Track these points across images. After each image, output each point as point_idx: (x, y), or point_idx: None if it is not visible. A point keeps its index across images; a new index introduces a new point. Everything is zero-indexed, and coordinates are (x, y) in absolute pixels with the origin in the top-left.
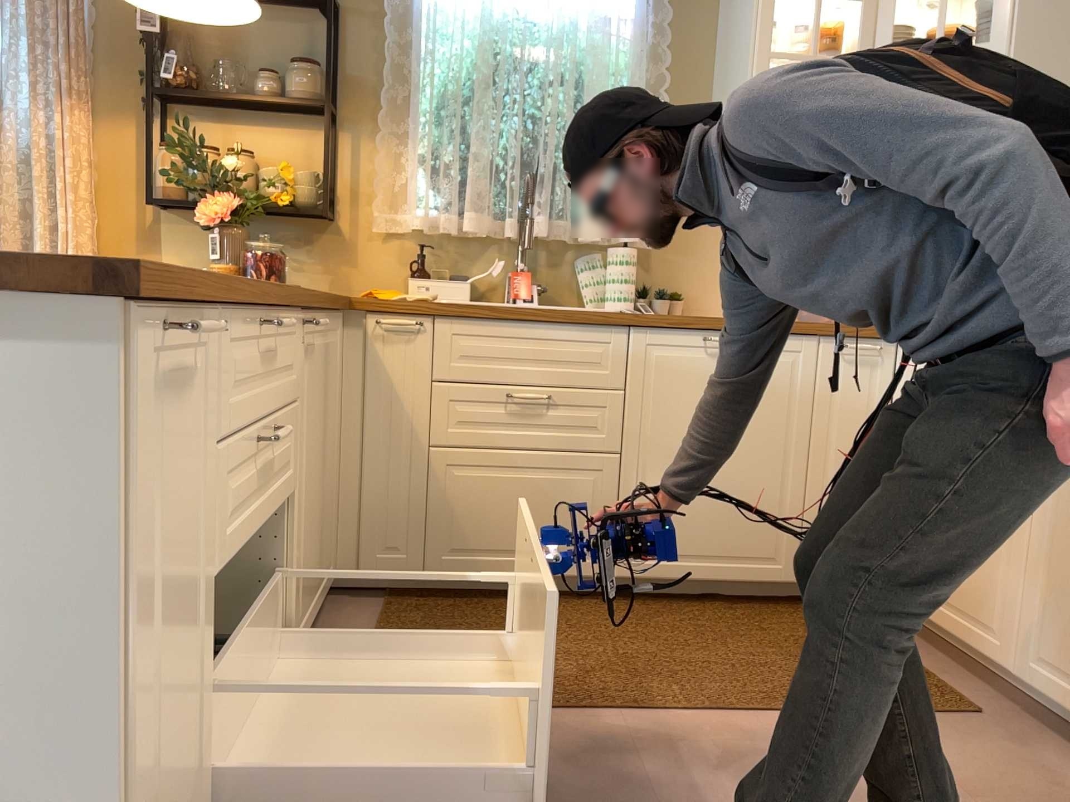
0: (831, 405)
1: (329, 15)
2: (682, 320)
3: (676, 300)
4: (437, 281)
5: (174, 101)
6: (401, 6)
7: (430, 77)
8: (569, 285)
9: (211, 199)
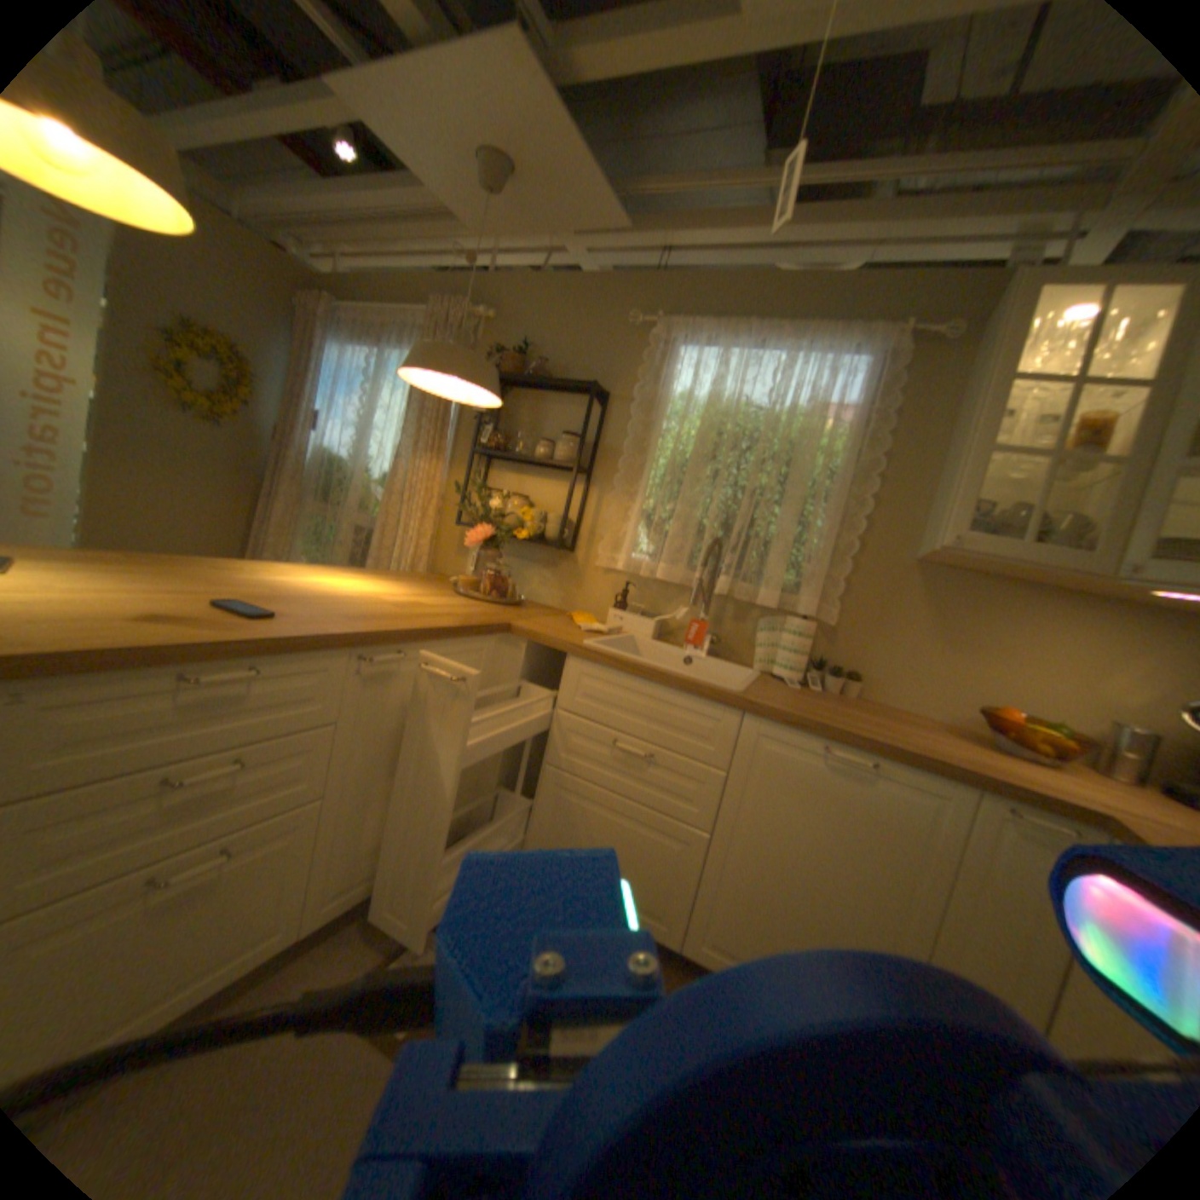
0: (986, 883)
1: (599, 401)
2: (801, 724)
3: (853, 682)
4: (629, 617)
5: (491, 458)
6: (651, 394)
7: (655, 451)
8: (747, 643)
9: (479, 528)
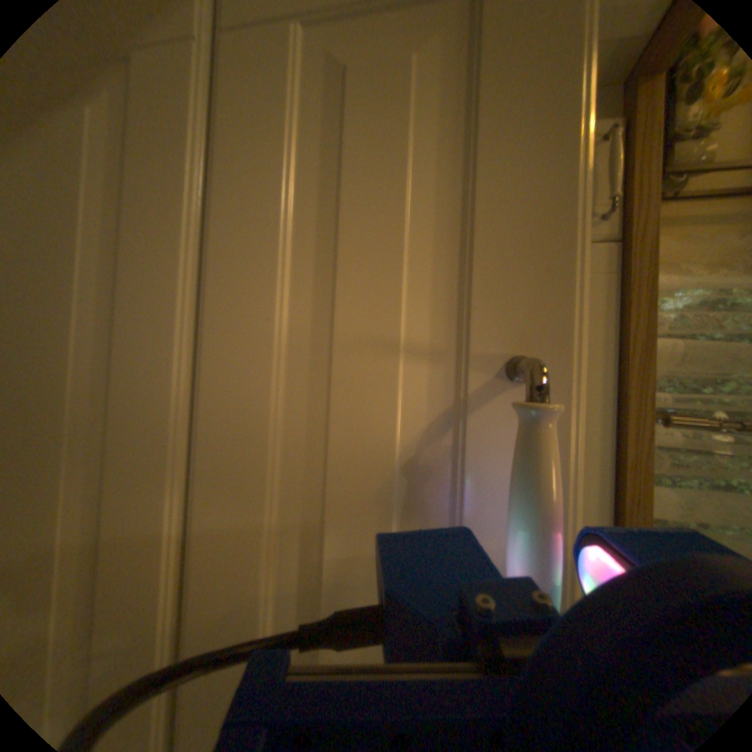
0: None
1: None
2: None
3: None
4: None
5: None
6: None
7: None
8: None
9: None
